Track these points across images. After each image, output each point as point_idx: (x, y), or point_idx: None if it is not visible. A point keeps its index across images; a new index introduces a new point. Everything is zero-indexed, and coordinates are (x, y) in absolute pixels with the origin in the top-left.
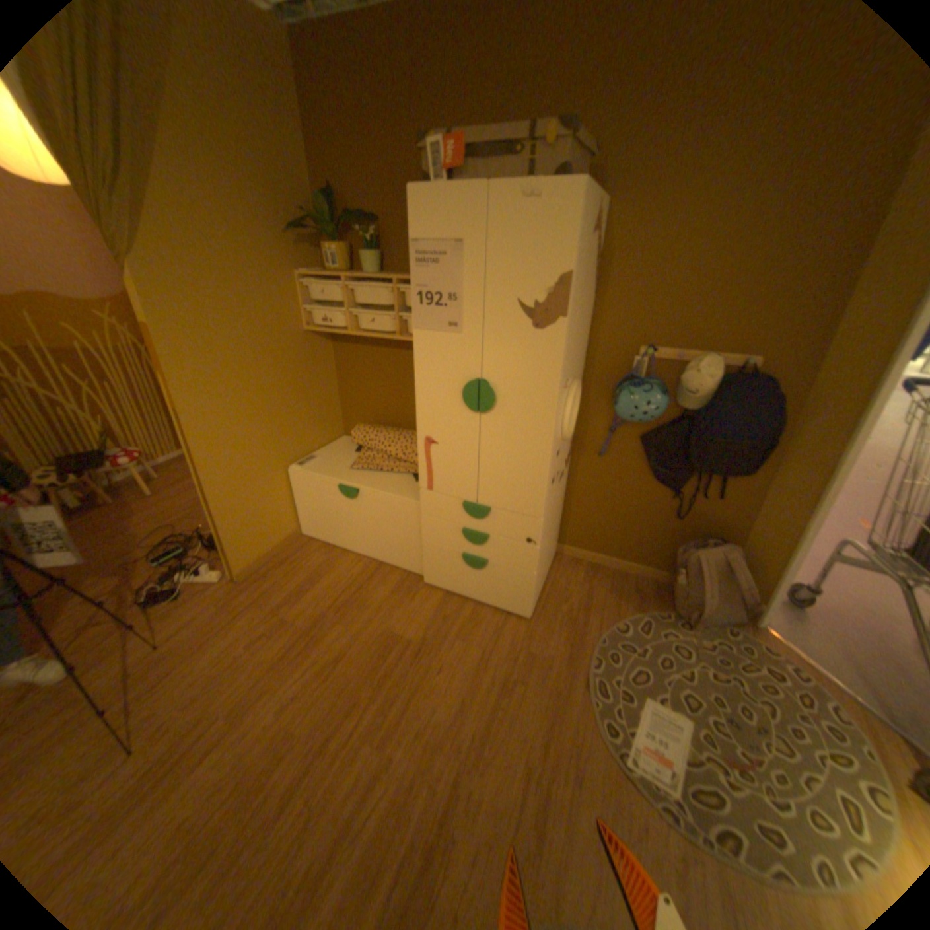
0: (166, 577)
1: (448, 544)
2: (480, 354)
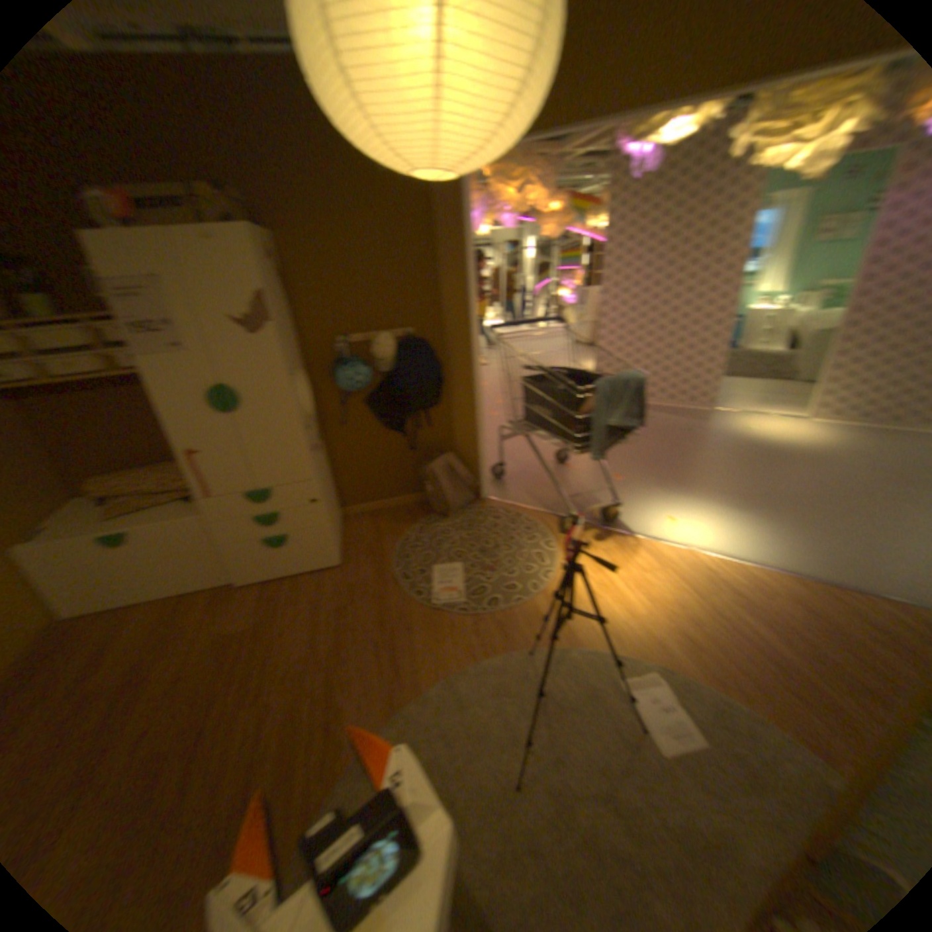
0: None
1: (241, 540)
2: (206, 365)
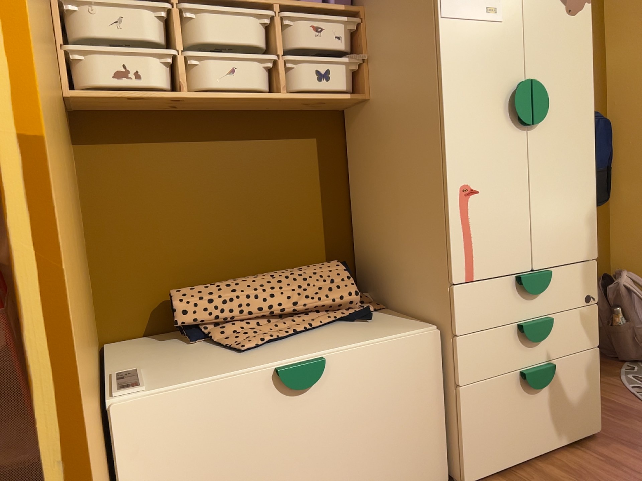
0: None
1: (500, 370)
2: (523, 46)
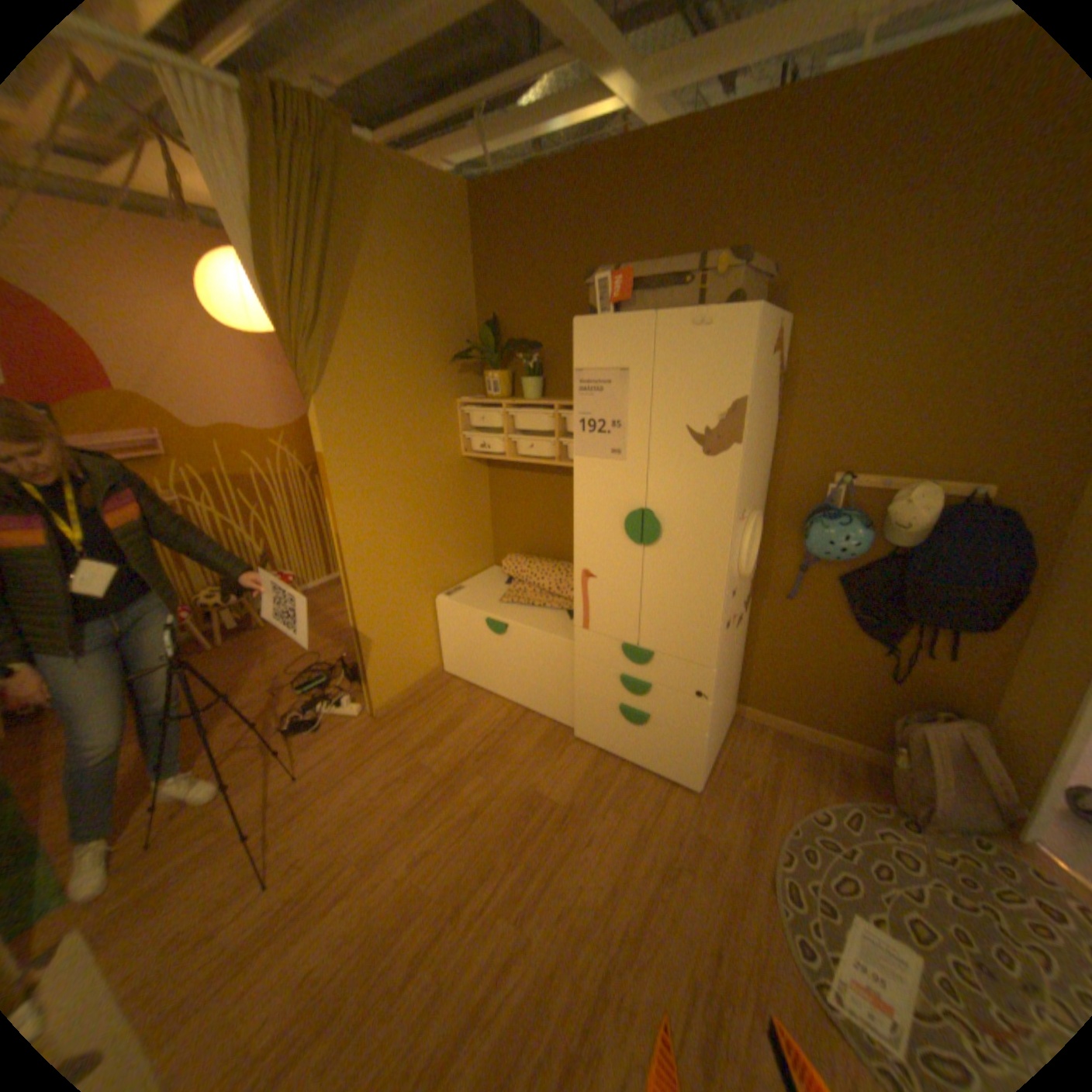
0: (308, 706)
1: (604, 693)
2: (645, 481)
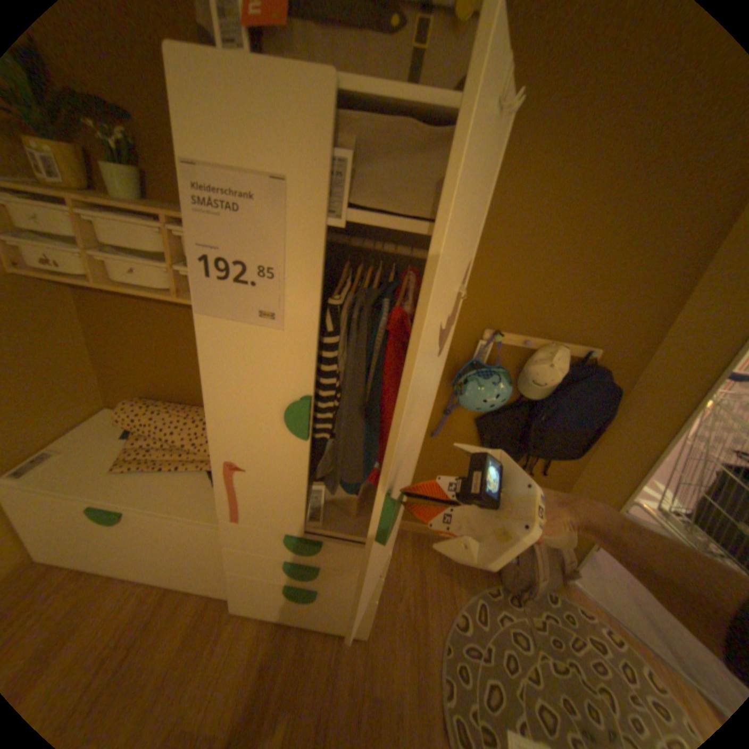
0: None
1: (263, 578)
2: (316, 361)
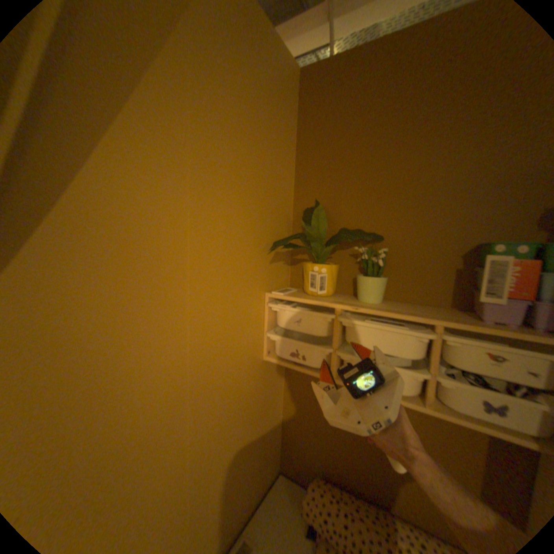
0: None
1: None
2: None
